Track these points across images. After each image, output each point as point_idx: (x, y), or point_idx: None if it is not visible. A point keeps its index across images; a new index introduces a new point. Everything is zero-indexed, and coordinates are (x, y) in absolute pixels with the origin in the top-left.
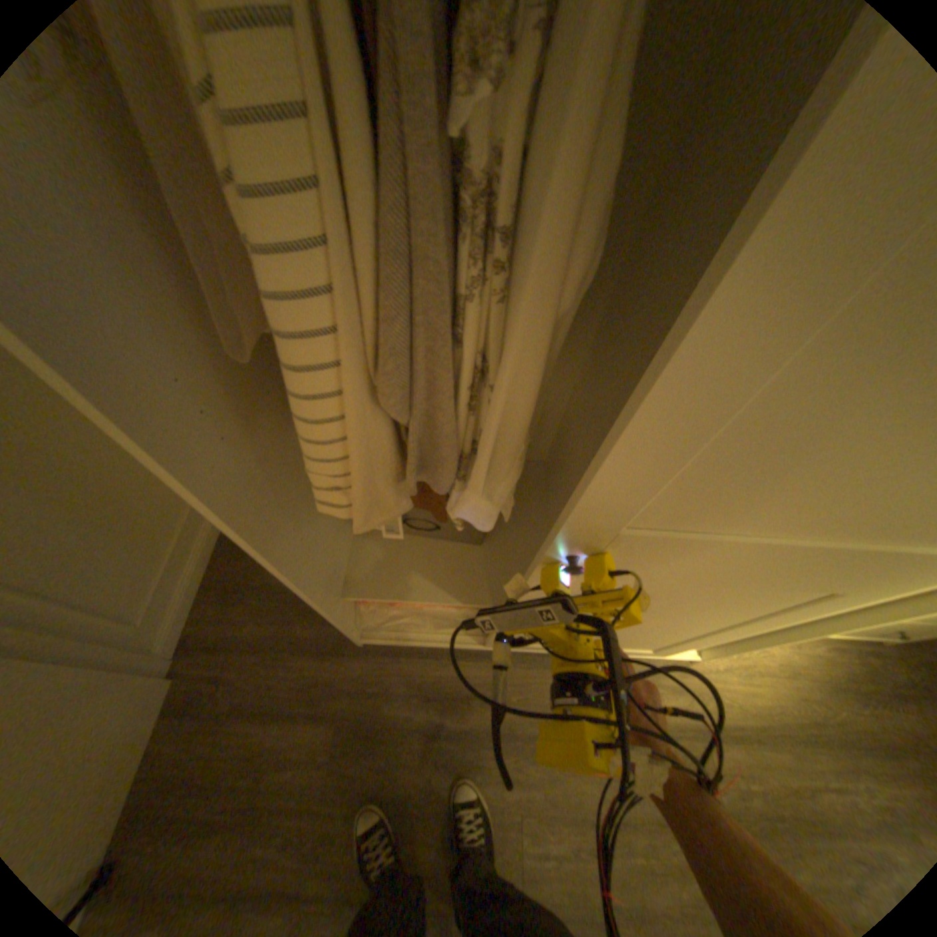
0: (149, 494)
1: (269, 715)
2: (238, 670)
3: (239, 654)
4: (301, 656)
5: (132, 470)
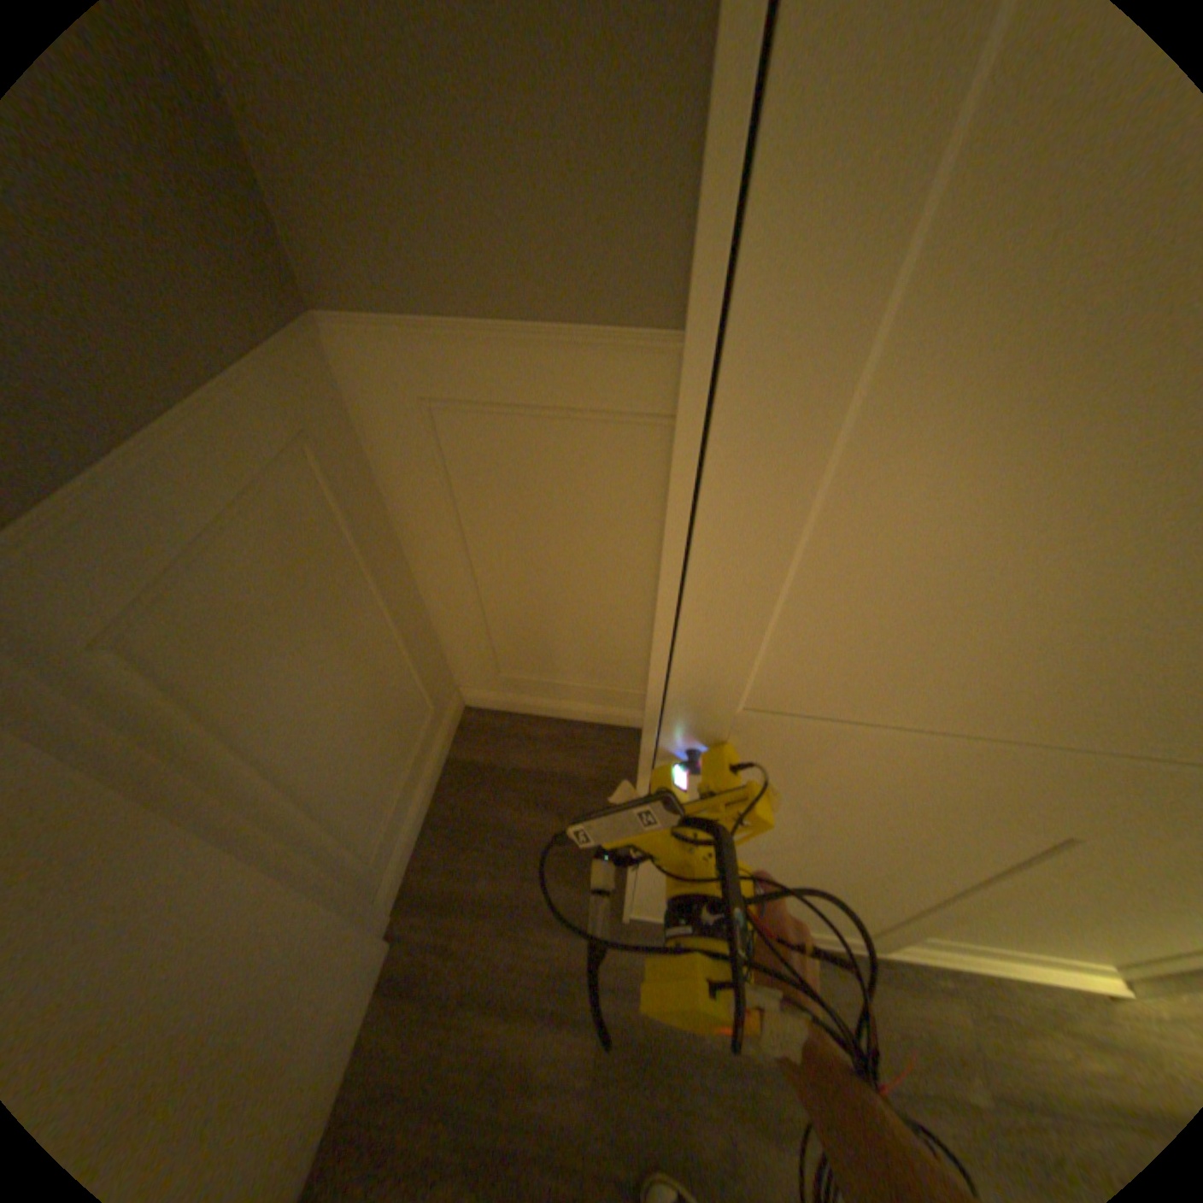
0: (402, 699)
1: (511, 1007)
2: (471, 938)
3: (472, 915)
4: (550, 927)
5: (394, 668)
